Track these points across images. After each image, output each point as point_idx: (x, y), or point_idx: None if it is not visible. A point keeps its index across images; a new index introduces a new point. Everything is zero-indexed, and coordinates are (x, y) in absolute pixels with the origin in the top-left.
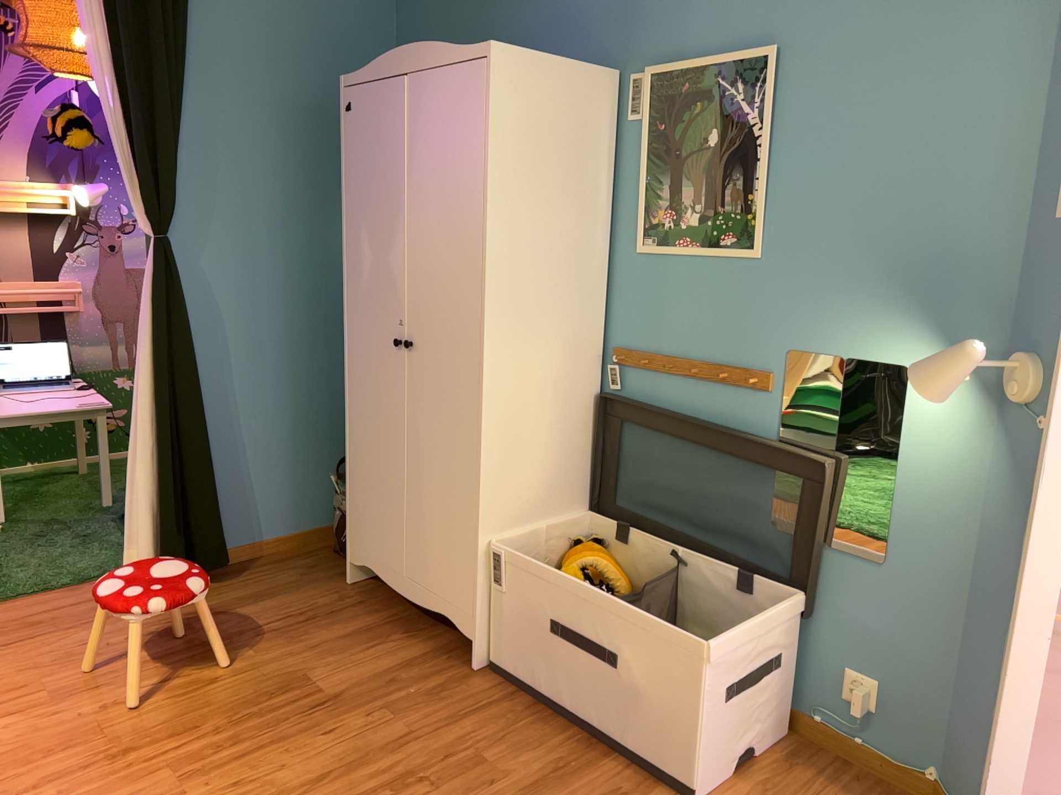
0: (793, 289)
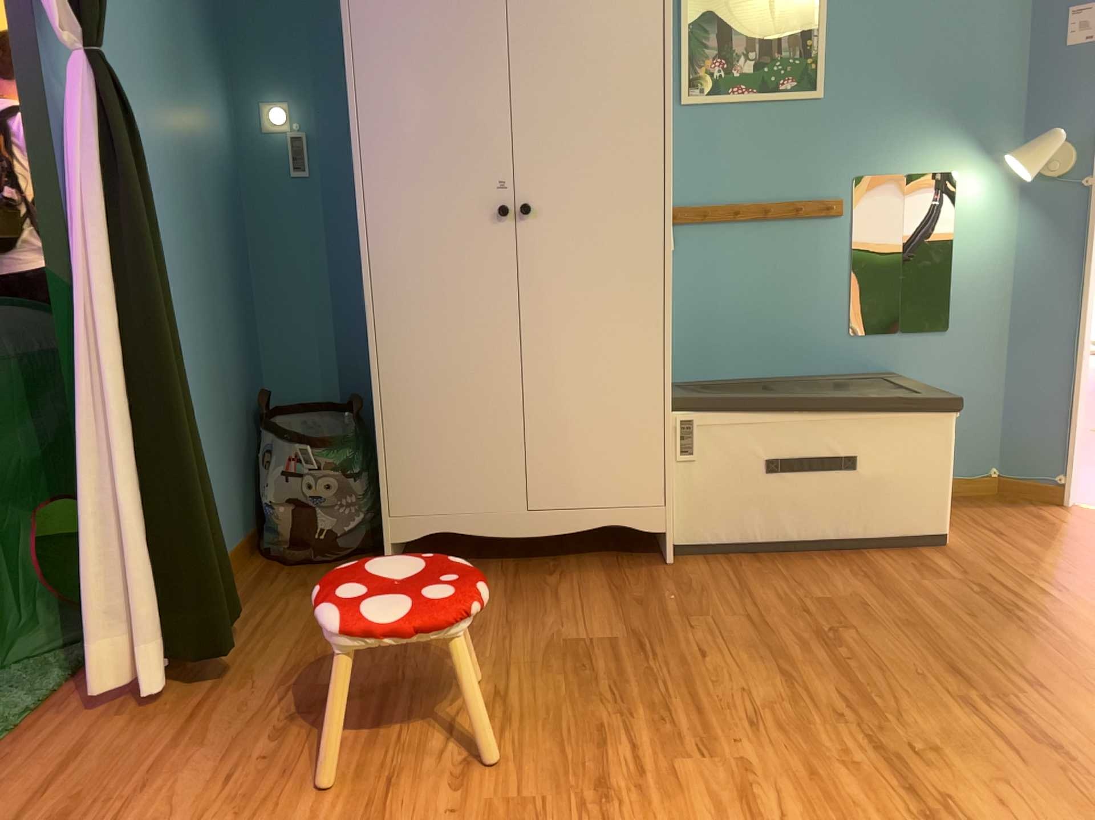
0: (853, 123)
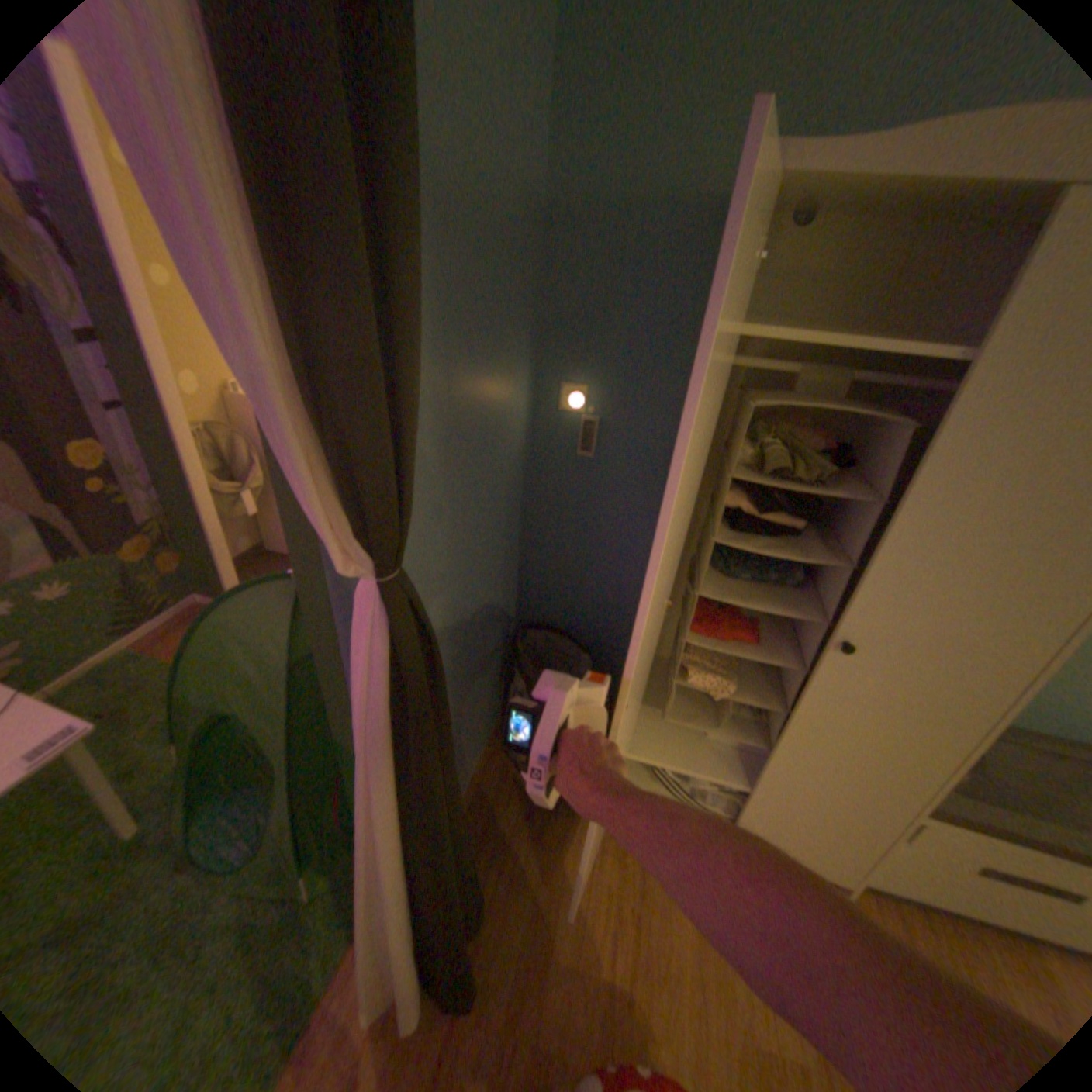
0: None
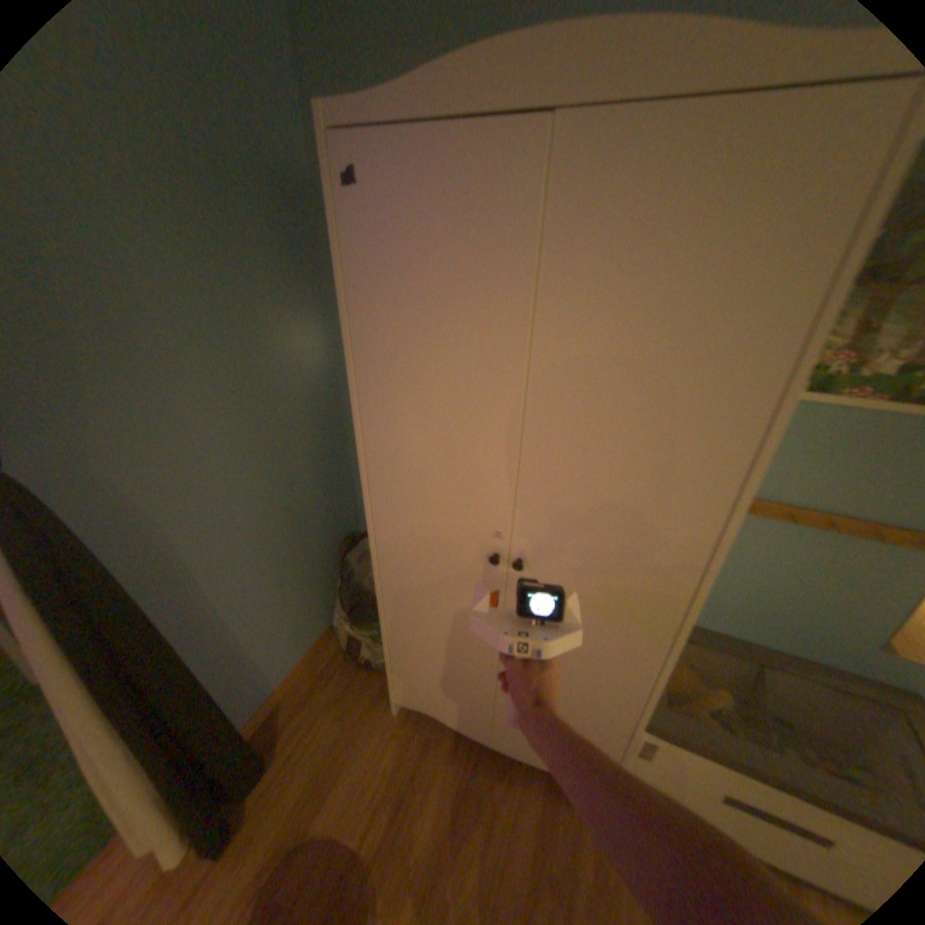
0: None
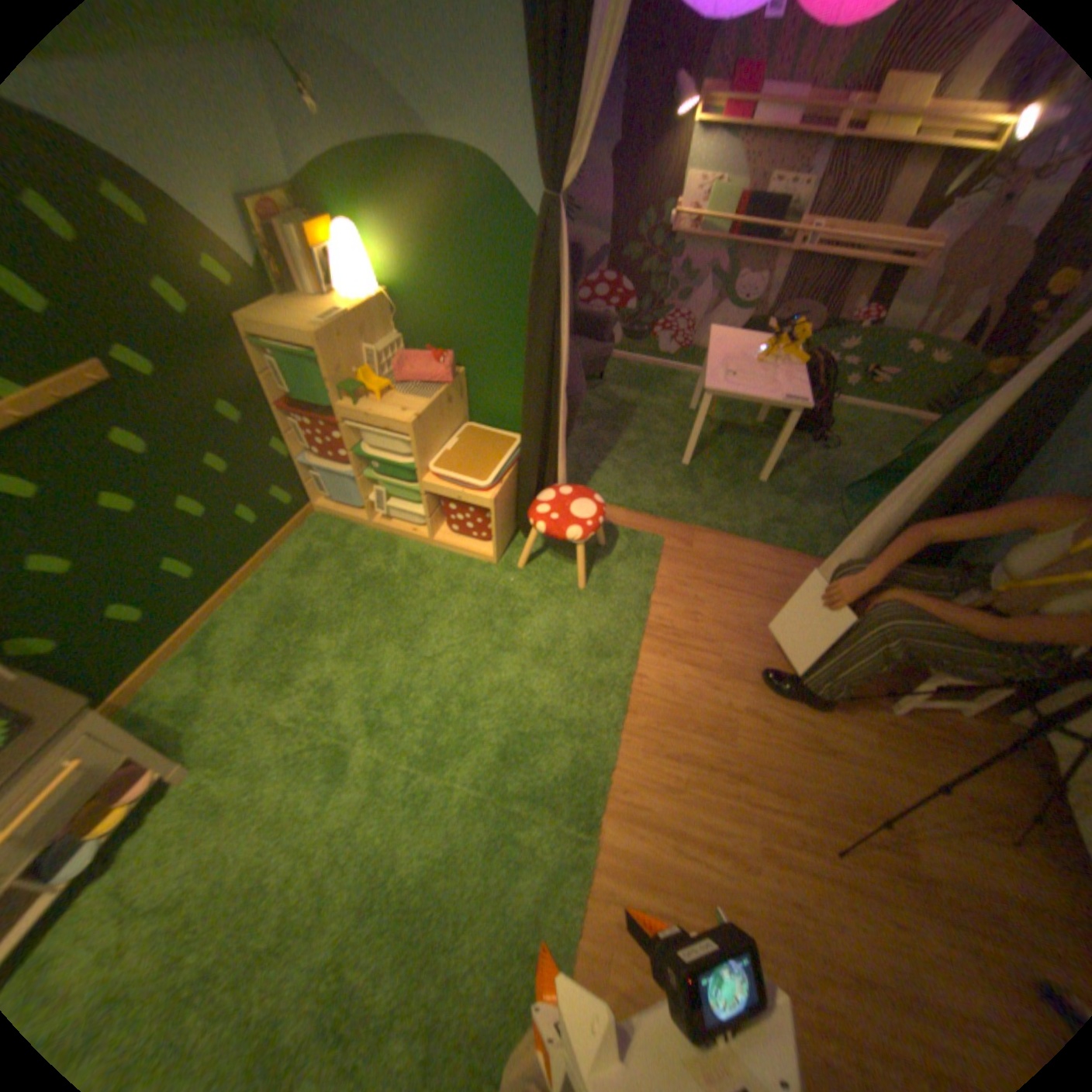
0: None
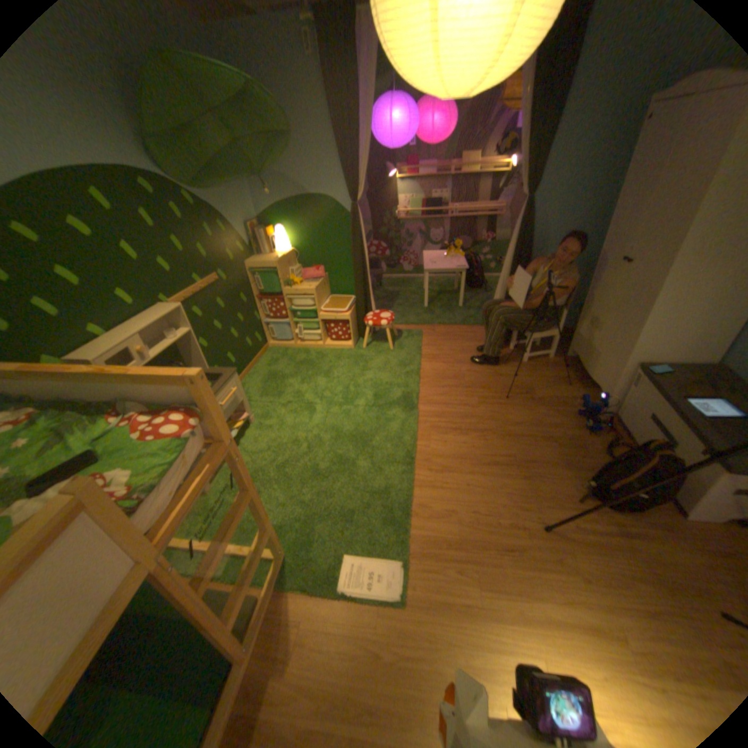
0: None
